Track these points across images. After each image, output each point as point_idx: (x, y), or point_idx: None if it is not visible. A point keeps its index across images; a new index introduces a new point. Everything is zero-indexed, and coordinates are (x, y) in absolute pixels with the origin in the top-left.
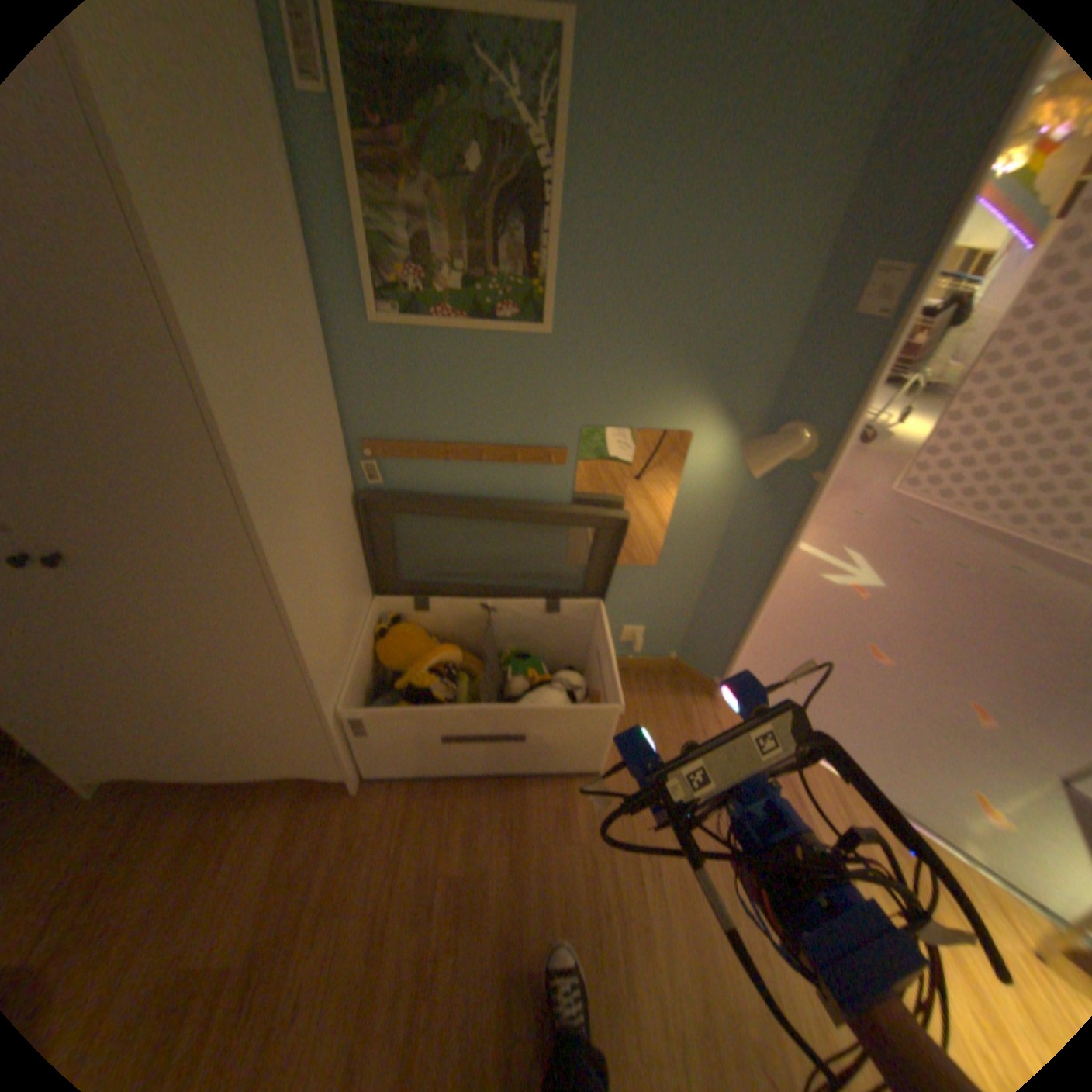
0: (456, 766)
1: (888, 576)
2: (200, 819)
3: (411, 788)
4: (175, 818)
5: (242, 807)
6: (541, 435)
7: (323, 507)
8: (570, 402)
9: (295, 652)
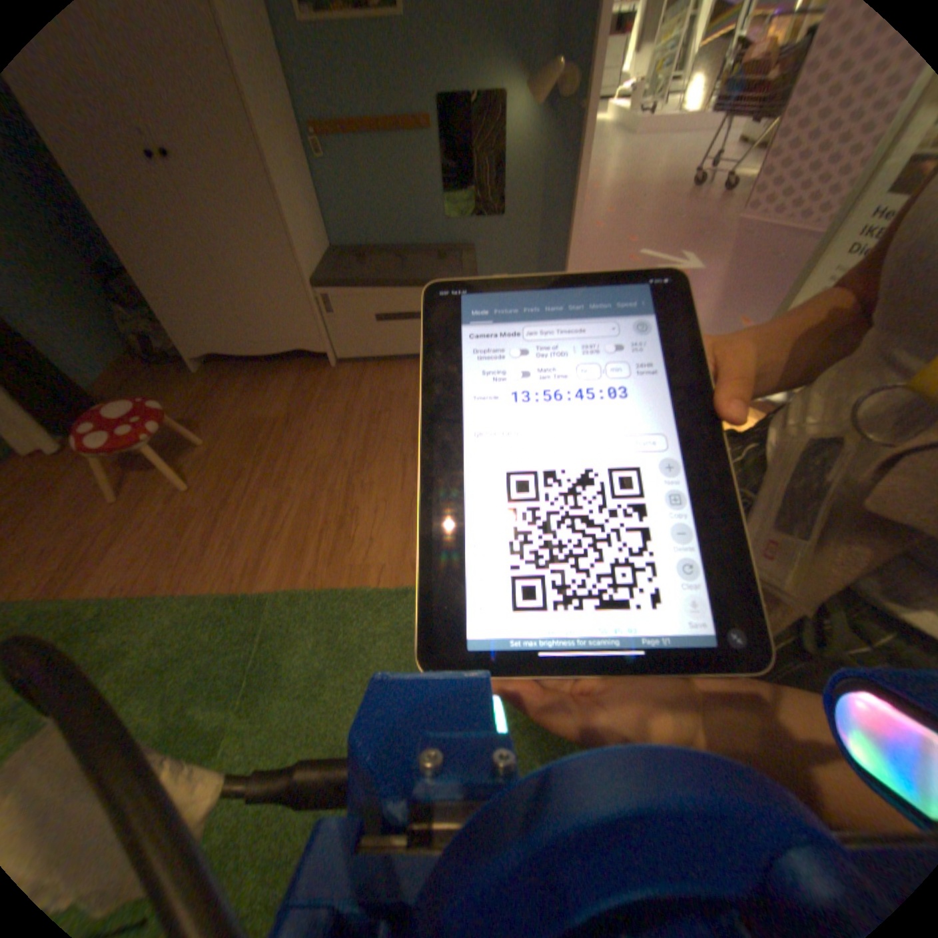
0: (388, 348)
1: (708, 263)
2: (251, 377)
3: (364, 364)
4: (239, 377)
5: (273, 373)
6: (410, 106)
7: (287, 151)
8: (423, 74)
9: (283, 225)
